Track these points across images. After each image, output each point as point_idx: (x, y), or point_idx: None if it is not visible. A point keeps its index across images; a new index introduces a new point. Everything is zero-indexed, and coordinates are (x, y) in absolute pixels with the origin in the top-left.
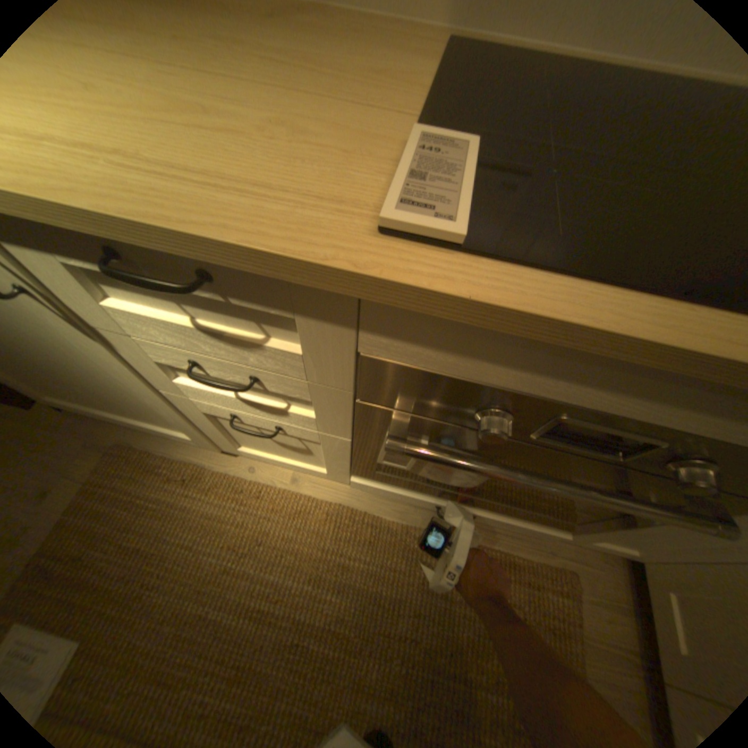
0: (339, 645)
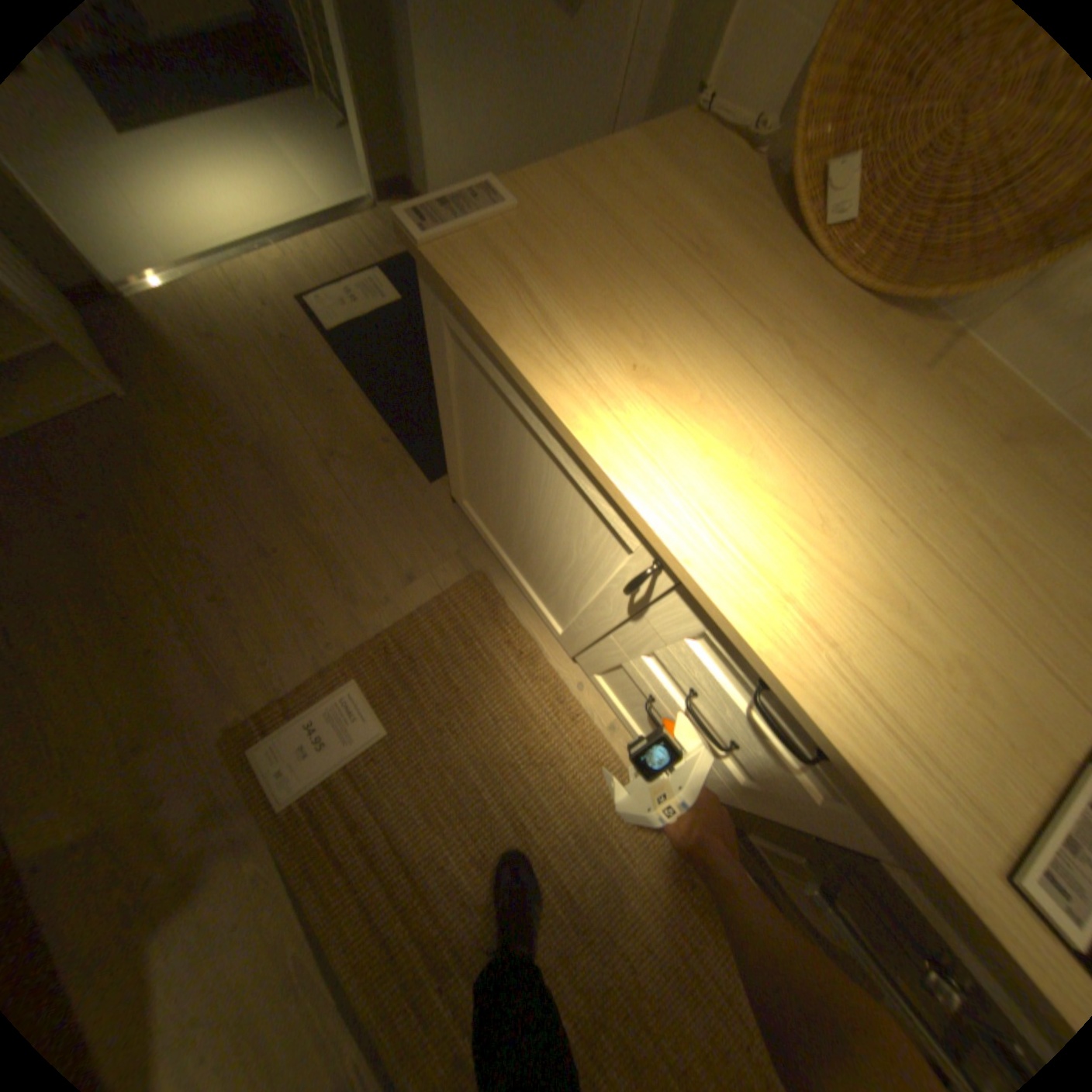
0: (569, 914)
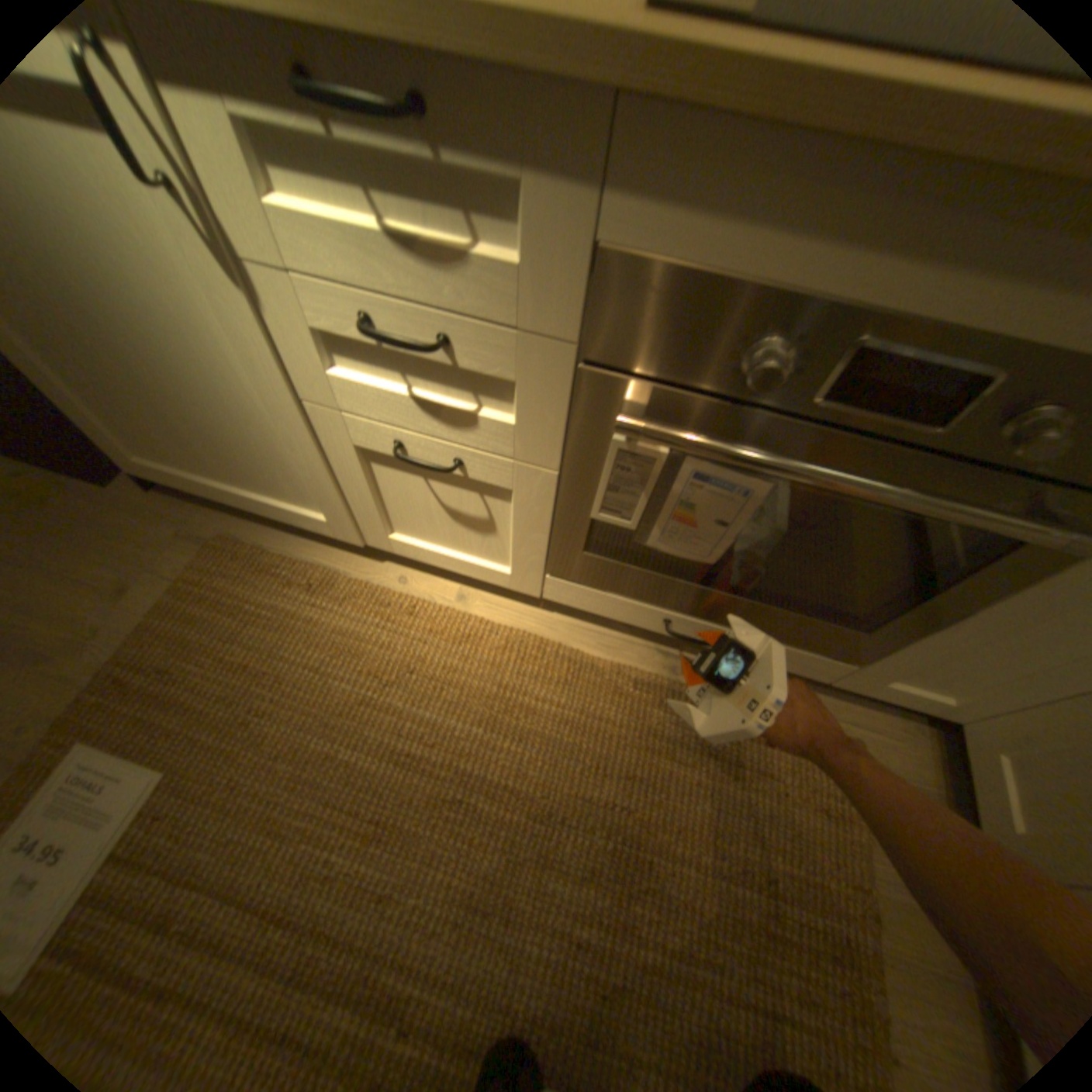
0: (519, 806)
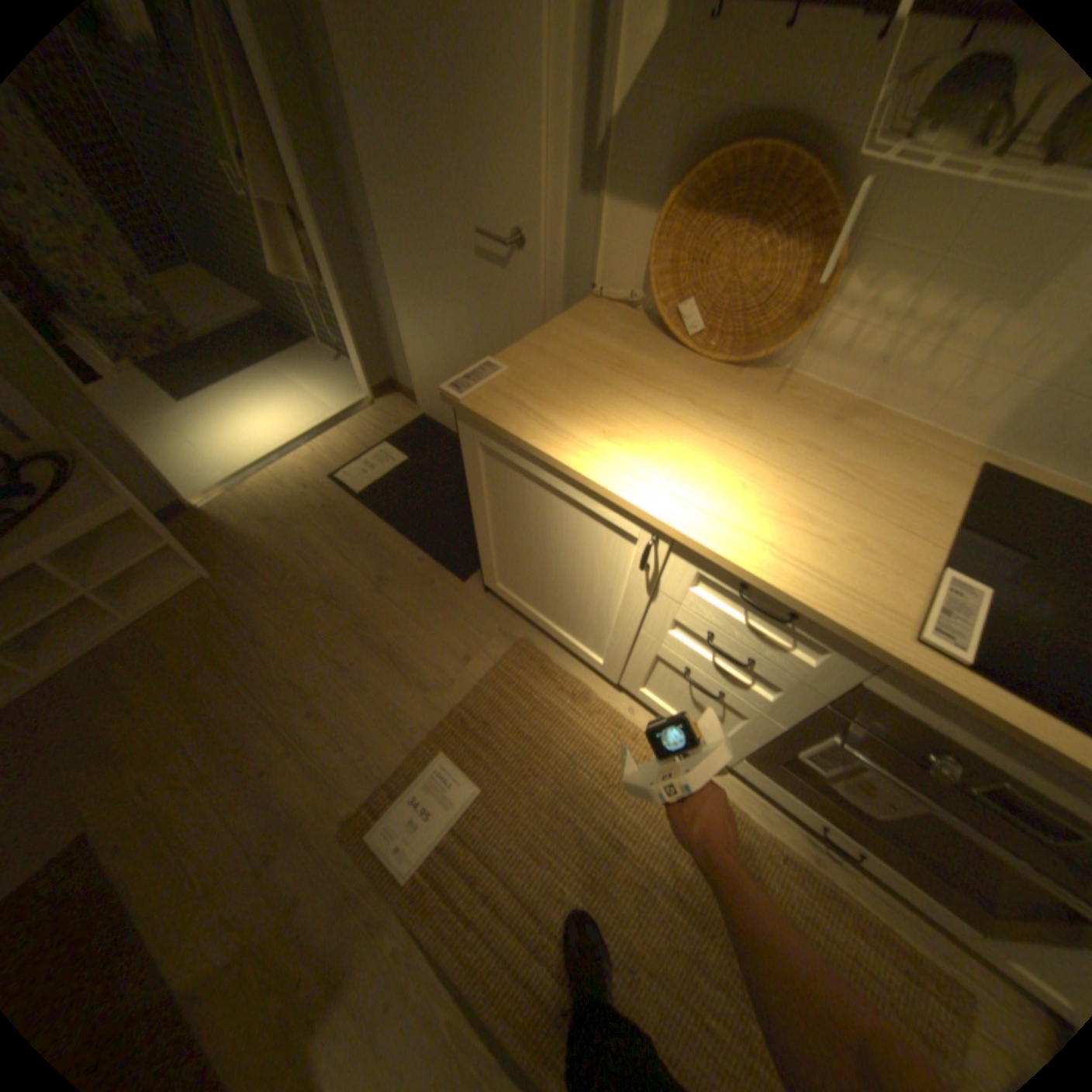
0: (684, 913)
